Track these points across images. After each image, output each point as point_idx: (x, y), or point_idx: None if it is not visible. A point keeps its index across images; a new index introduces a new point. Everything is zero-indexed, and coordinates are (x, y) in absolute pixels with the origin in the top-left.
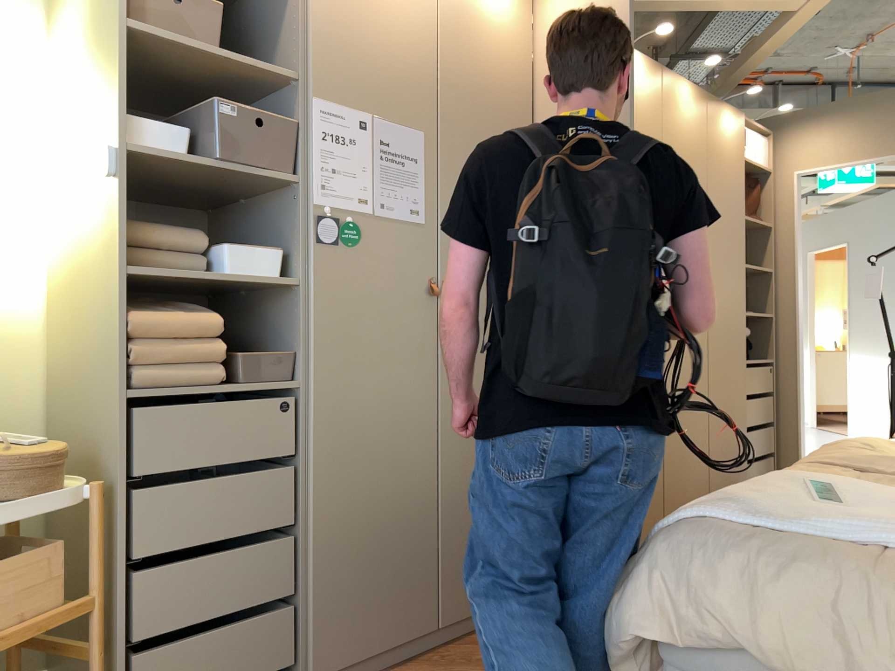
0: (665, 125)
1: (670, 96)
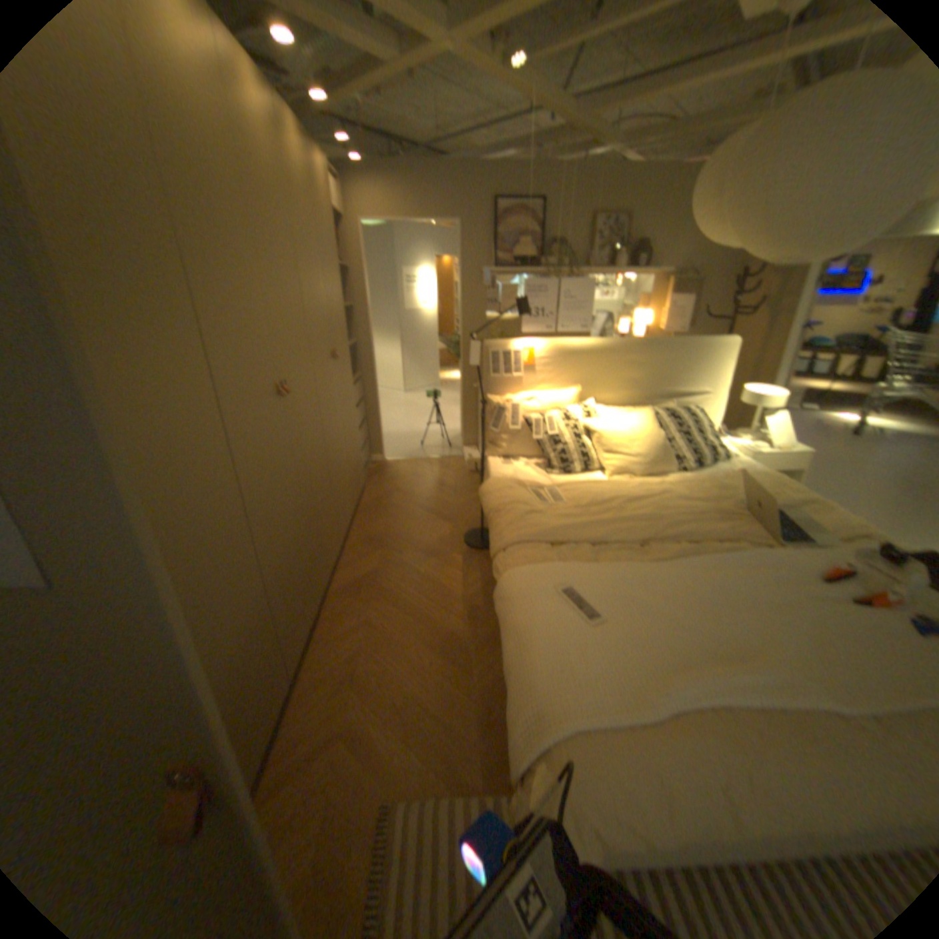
0: (281, 168)
1: (279, 130)
